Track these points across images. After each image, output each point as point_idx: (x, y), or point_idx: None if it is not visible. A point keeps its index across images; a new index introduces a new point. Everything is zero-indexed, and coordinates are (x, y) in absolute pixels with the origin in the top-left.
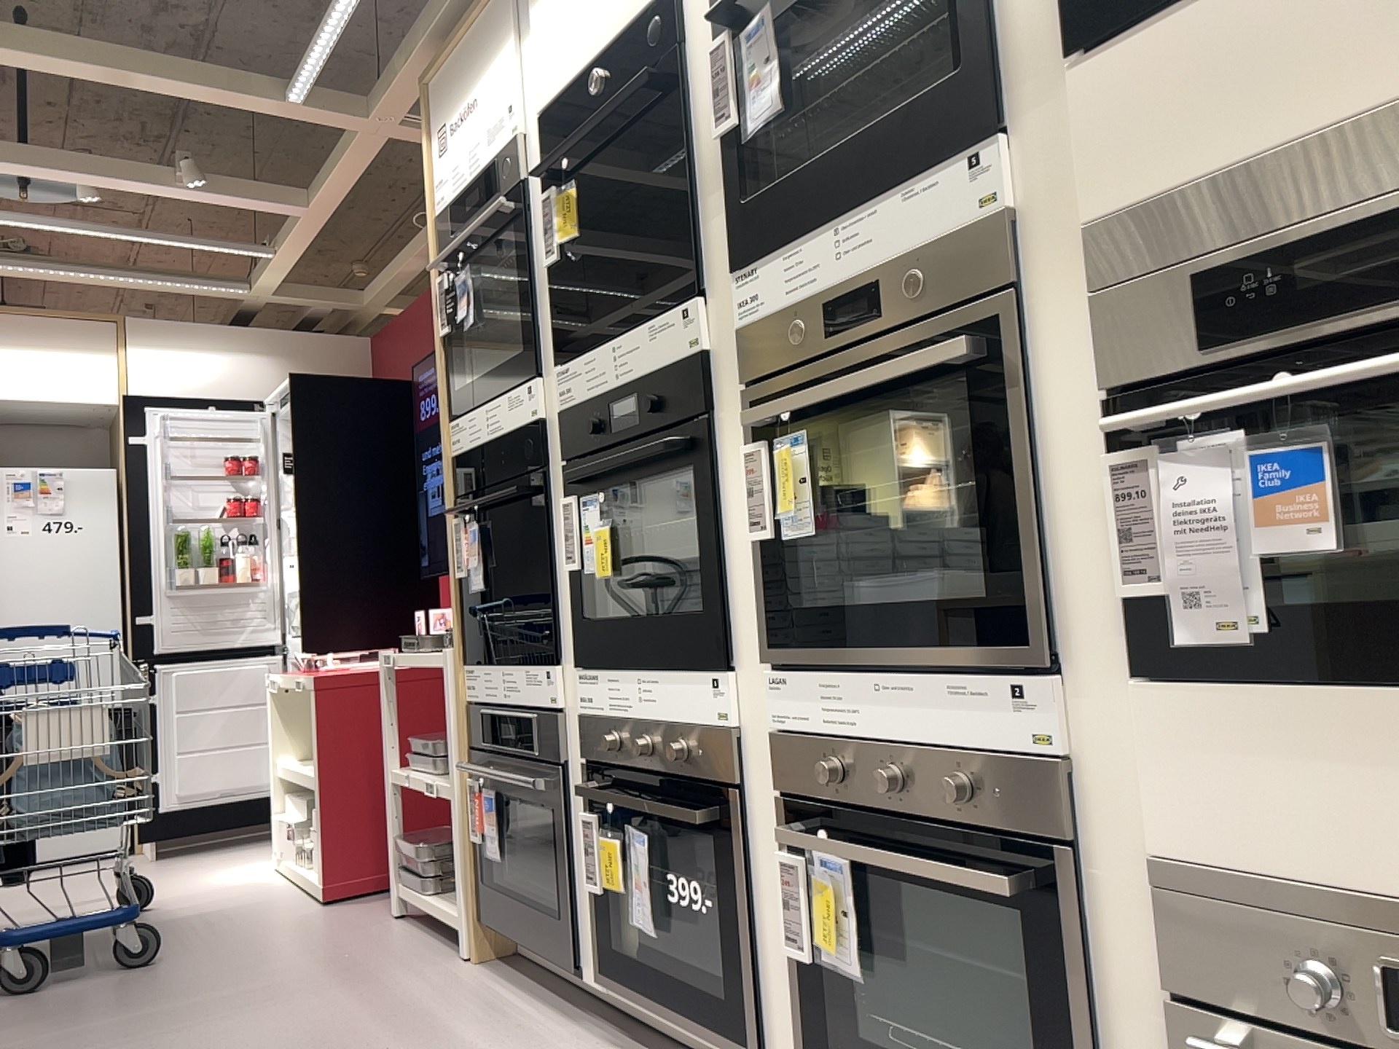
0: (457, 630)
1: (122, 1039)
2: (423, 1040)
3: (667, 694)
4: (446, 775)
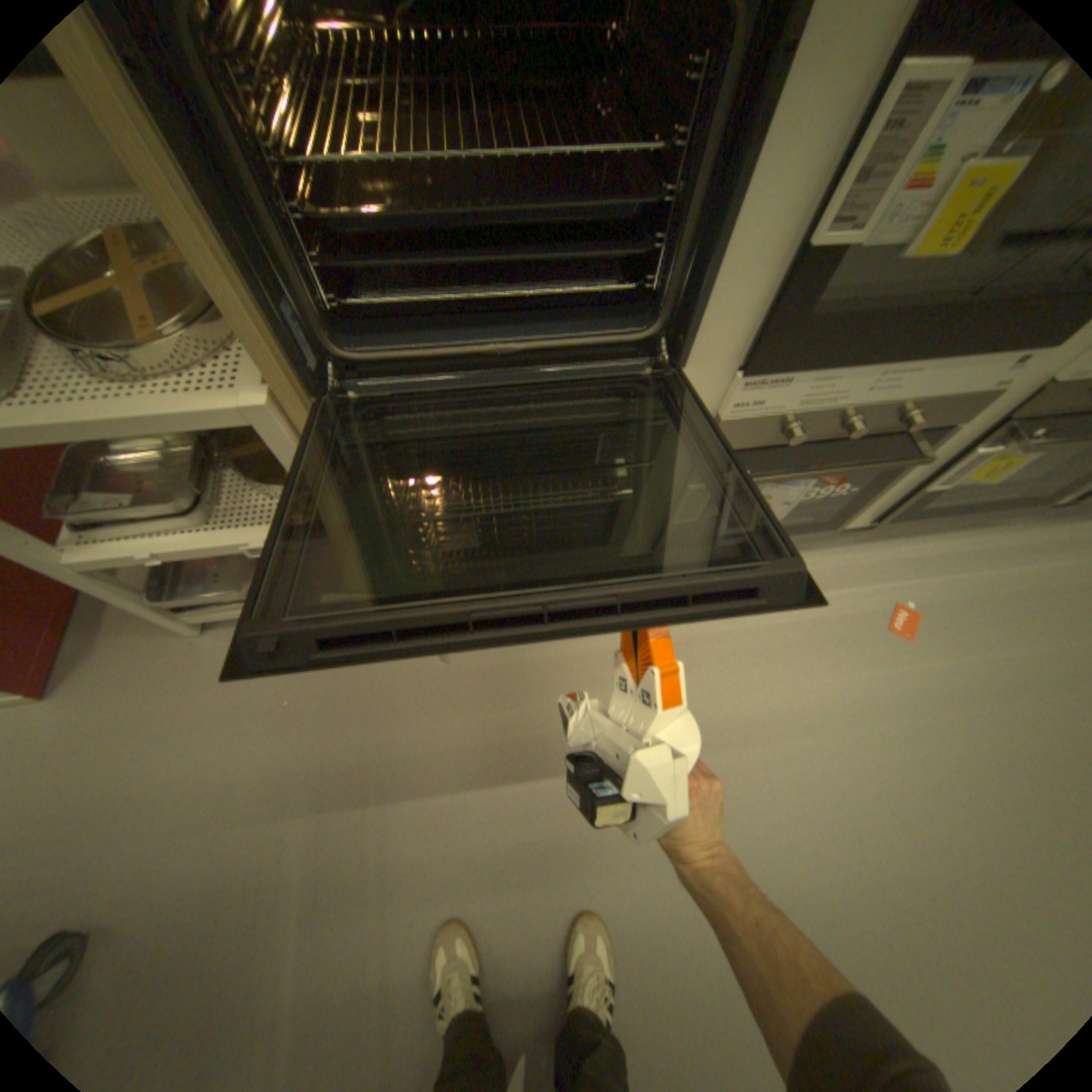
0: (271, 357)
1: (358, 963)
2: (565, 678)
3: (931, 374)
4: (223, 515)
